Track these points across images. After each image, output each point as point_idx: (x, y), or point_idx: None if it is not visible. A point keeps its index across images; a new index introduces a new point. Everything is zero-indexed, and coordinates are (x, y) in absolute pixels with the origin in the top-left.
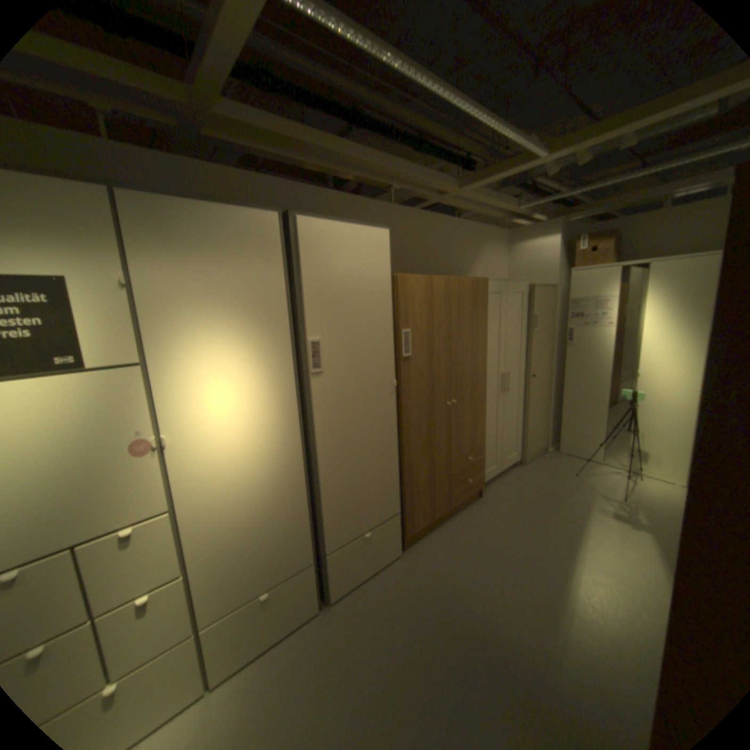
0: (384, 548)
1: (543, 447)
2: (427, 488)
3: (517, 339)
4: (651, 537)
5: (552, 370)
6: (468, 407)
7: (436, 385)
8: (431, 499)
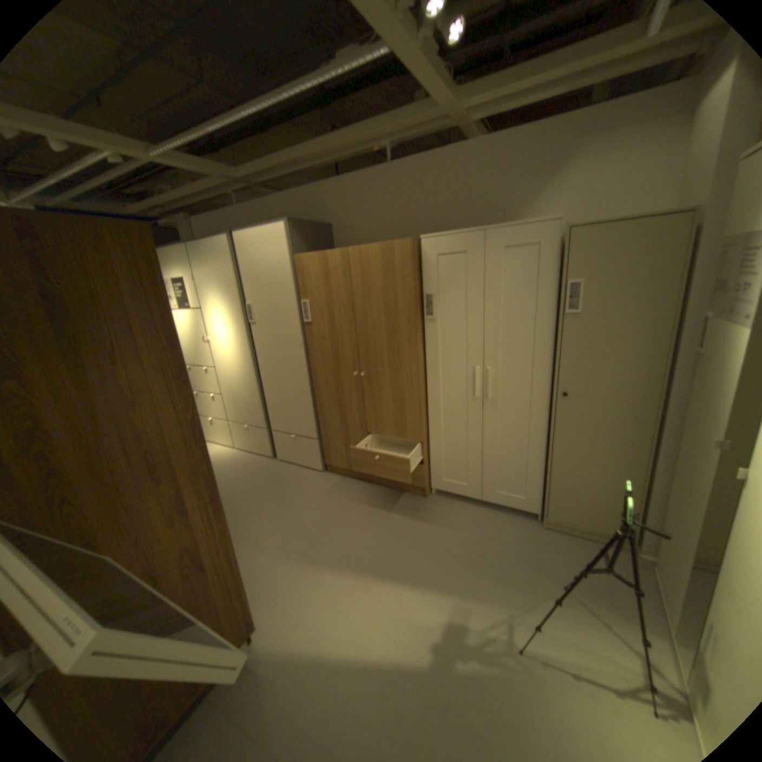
0: (308, 455)
1: (609, 532)
2: (342, 438)
3: (519, 323)
4: (426, 666)
5: (656, 402)
6: (388, 387)
7: (342, 352)
8: (346, 449)
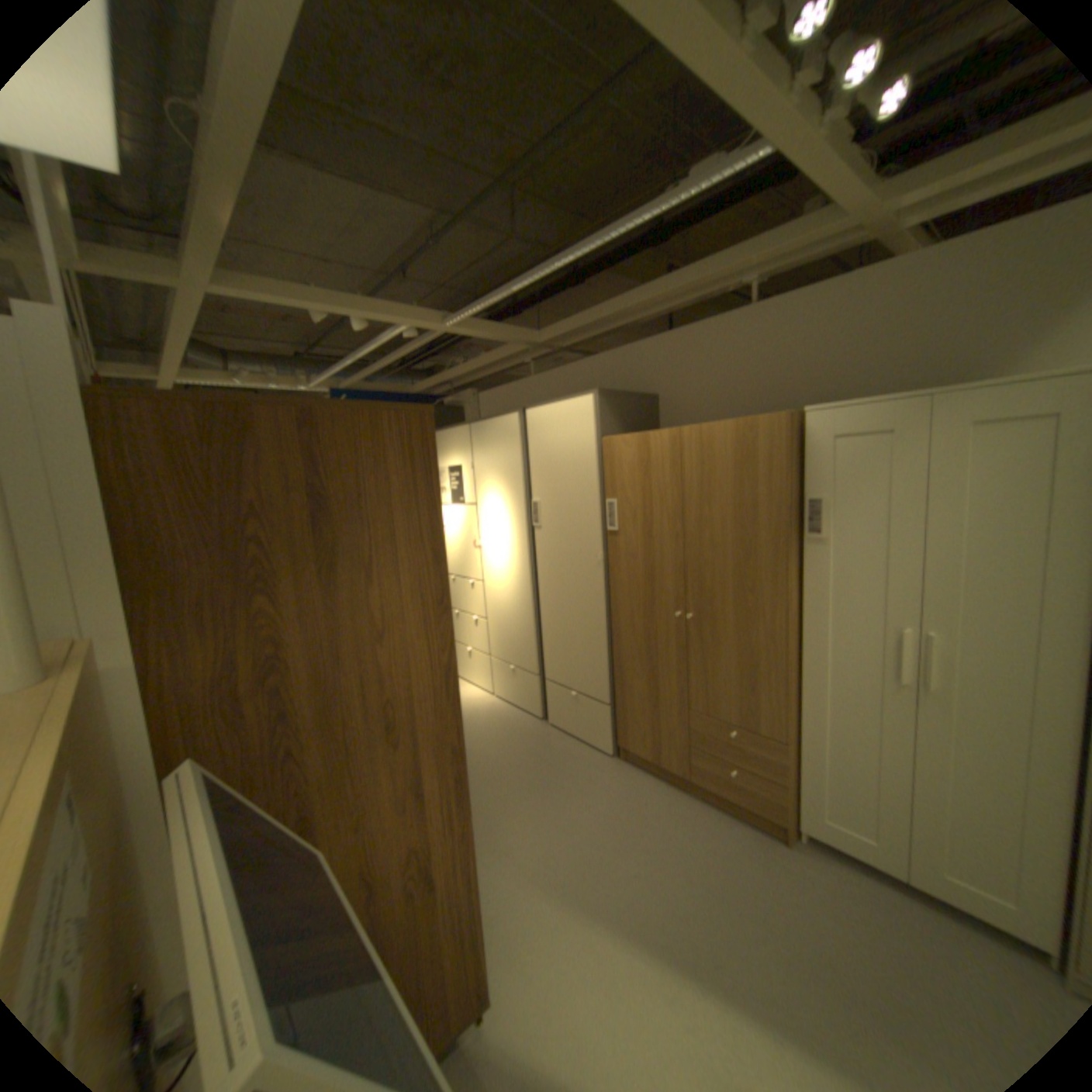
0: (593, 726)
1: None
2: (648, 711)
3: (1007, 558)
4: None
5: None
6: (731, 643)
7: (659, 579)
8: (653, 730)
